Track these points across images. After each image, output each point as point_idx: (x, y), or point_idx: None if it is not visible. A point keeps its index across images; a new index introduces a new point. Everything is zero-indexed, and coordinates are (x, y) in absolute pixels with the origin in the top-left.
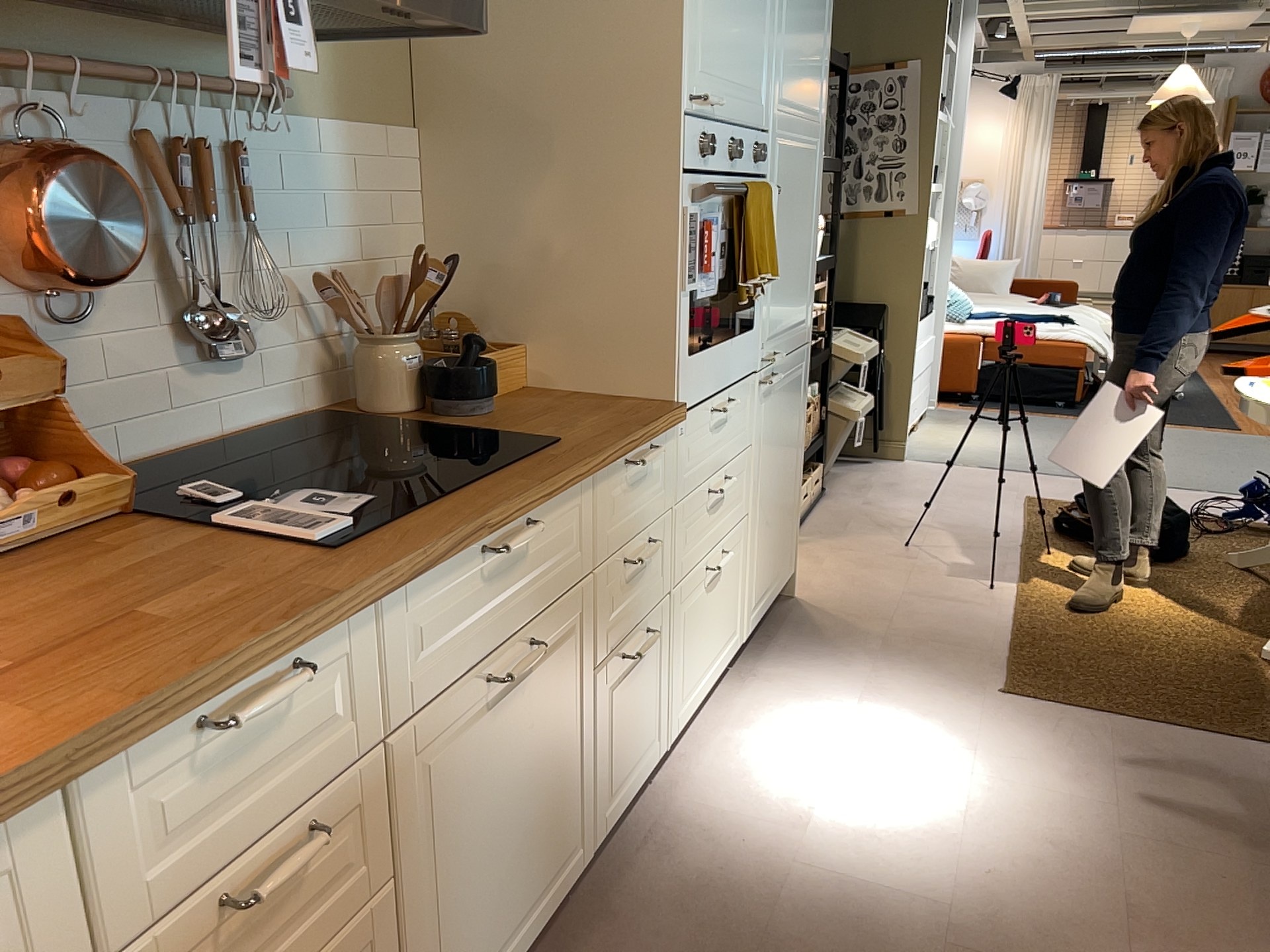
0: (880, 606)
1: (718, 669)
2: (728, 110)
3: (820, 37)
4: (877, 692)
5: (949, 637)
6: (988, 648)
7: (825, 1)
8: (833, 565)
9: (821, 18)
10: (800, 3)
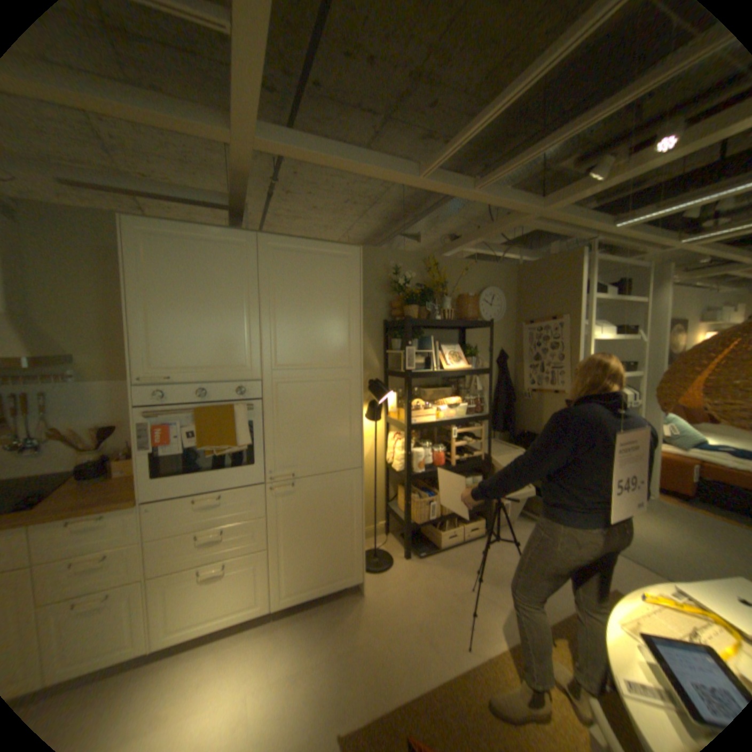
0: (389, 626)
1: (225, 622)
2: (191, 377)
3: (337, 331)
4: (291, 683)
5: (385, 673)
6: (390, 698)
7: (342, 314)
8: (413, 586)
9: (337, 322)
10: (297, 321)
